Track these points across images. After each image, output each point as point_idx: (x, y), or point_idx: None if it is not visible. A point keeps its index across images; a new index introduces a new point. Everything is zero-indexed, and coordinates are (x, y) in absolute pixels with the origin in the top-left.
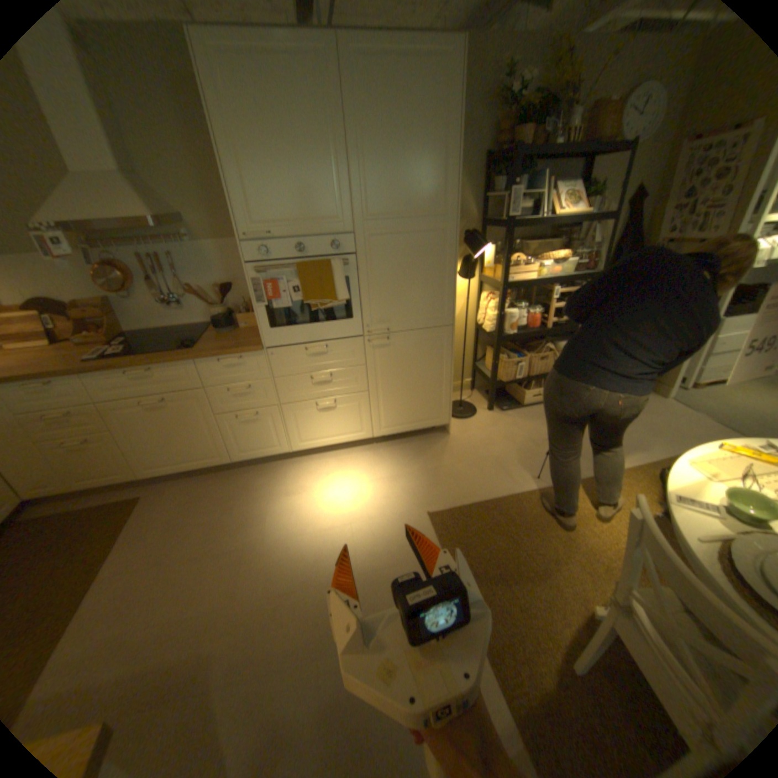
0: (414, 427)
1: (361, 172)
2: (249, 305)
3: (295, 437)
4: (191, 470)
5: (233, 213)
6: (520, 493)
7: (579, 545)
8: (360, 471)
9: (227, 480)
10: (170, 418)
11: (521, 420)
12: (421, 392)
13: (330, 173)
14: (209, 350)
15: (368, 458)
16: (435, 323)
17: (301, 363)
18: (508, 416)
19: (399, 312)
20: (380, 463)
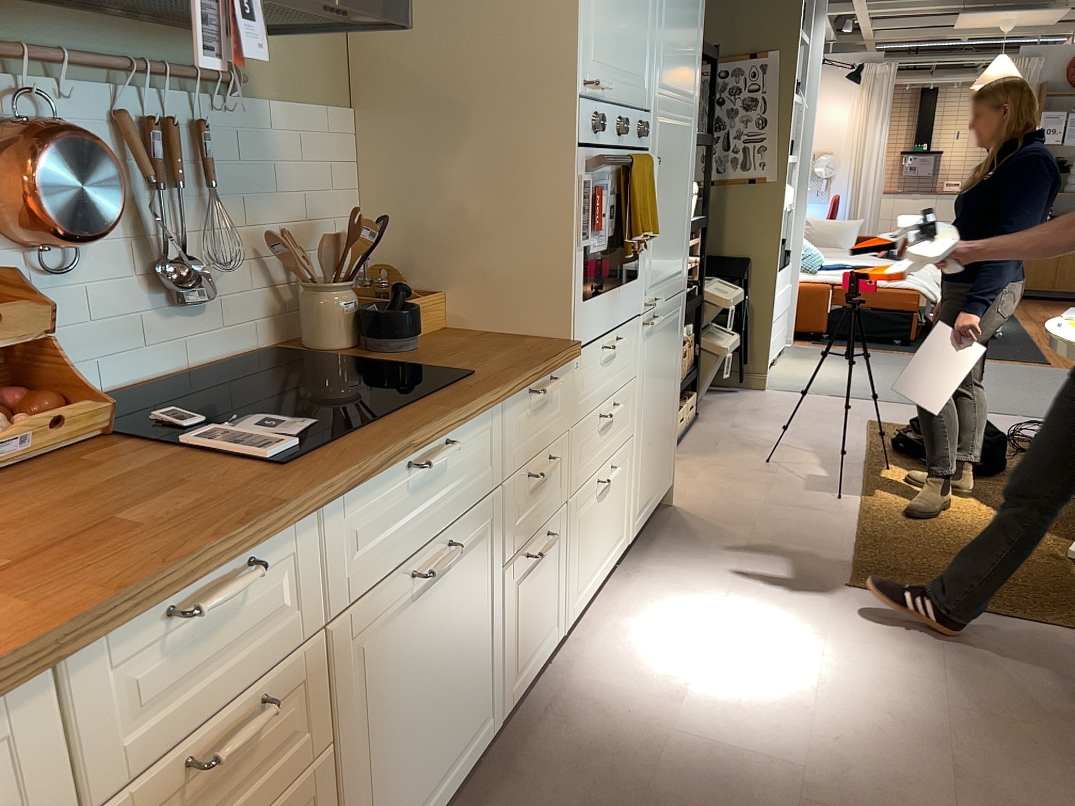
0: (656, 501)
1: (664, 12)
2: (402, 277)
3: (573, 583)
4: (444, 802)
5: (582, 36)
6: (855, 517)
7: (966, 525)
8: (682, 602)
9: (518, 777)
10: (446, 613)
11: (704, 455)
12: (664, 422)
13: (649, 3)
14: (519, 365)
15: (651, 584)
16: (680, 284)
17: (597, 382)
18: (682, 457)
19: (664, 264)
20: (682, 579)
